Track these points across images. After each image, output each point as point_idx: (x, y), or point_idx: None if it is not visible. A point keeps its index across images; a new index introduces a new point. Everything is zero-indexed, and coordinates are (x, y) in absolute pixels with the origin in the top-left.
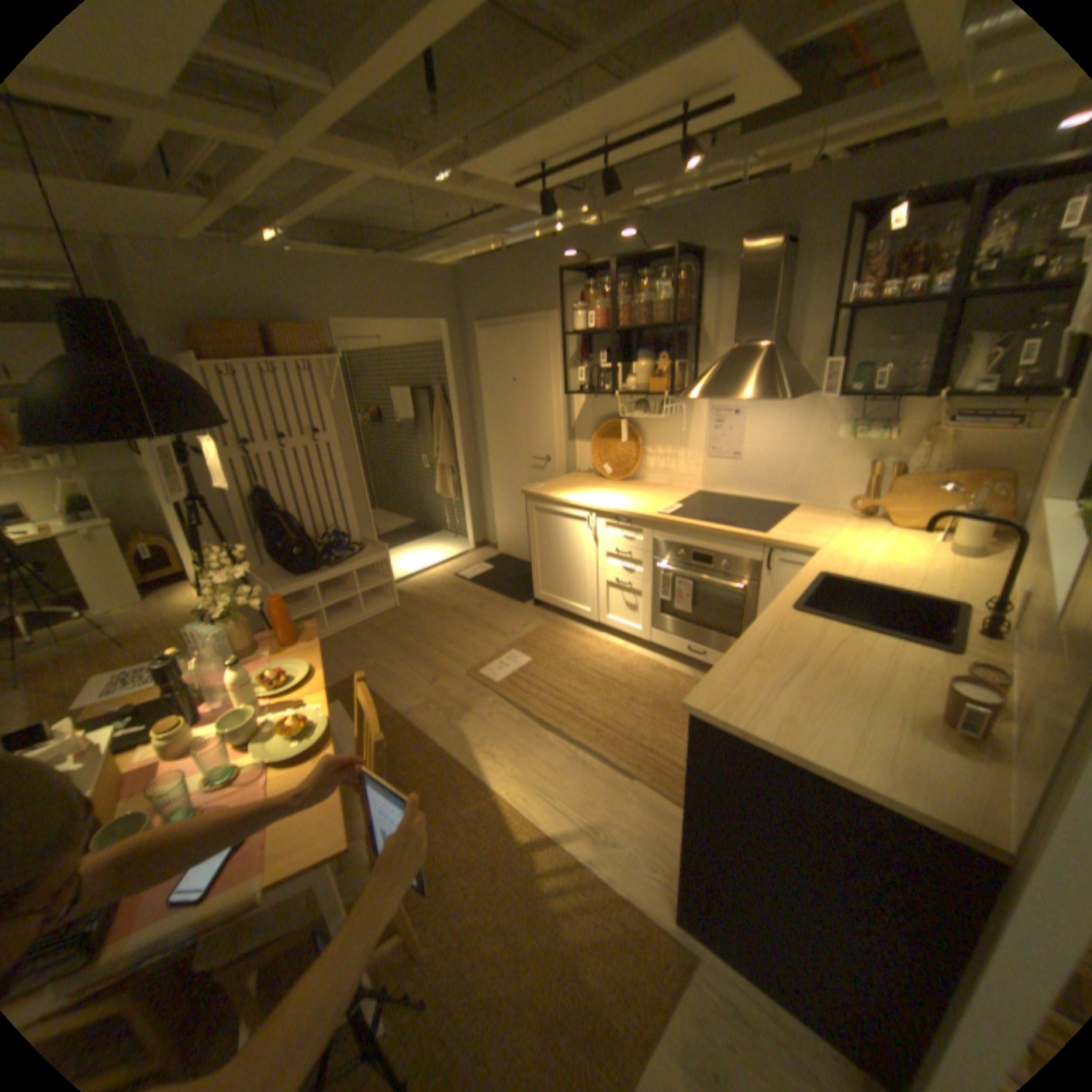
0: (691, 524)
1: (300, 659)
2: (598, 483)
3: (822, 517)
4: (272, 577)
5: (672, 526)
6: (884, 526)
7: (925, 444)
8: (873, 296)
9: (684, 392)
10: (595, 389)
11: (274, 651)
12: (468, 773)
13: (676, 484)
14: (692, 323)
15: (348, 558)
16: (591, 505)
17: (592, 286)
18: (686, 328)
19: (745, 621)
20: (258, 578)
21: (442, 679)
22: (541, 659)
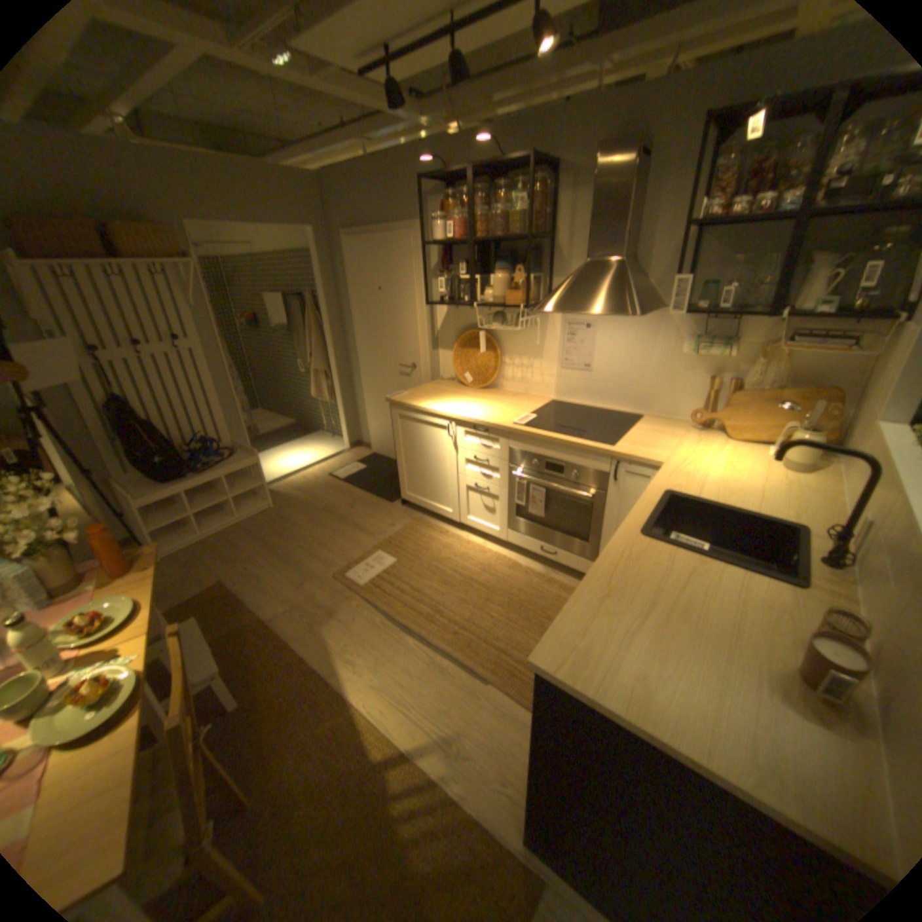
0: (544, 435)
1: (127, 595)
2: (460, 391)
3: (664, 428)
4: (135, 484)
5: (526, 436)
6: (721, 438)
7: (761, 361)
8: (720, 212)
9: (540, 304)
10: (456, 300)
11: (102, 583)
12: (327, 684)
13: (532, 393)
14: (547, 236)
15: (217, 463)
16: (451, 414)
17: (452, 195)
18: (542, 241)
19: (593, 526)
20: (118, 487)
21: (309, 582)
22: (406, 560)
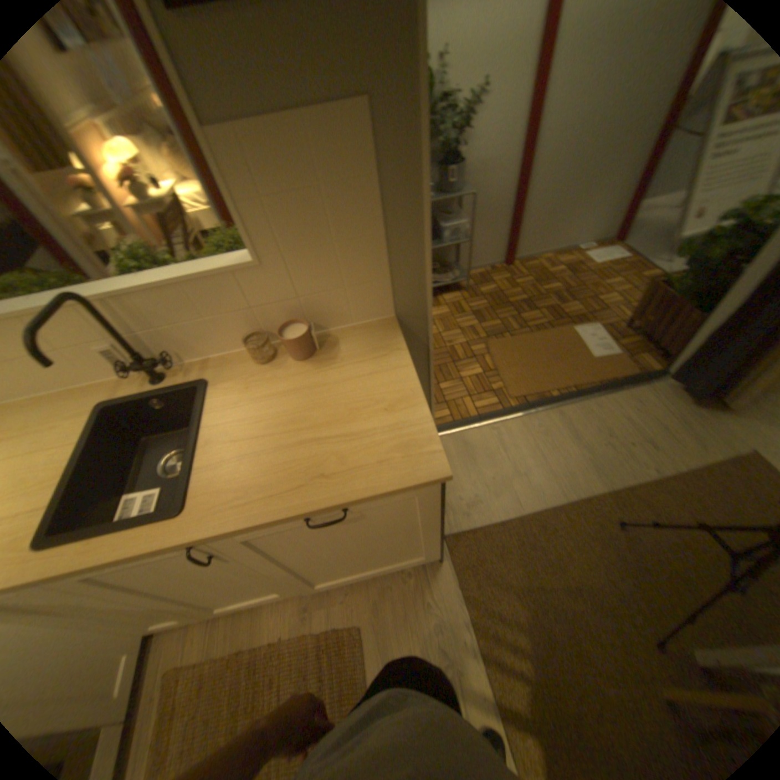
0: None
1: None
2: None
3: None
4: None
5: None
6: None
7: None
8: None
9: None
10: None
11: None
12: None
13: None
14: None
15: None
16: None
17: None
18: None
19: None
20: None
21: None
22: None
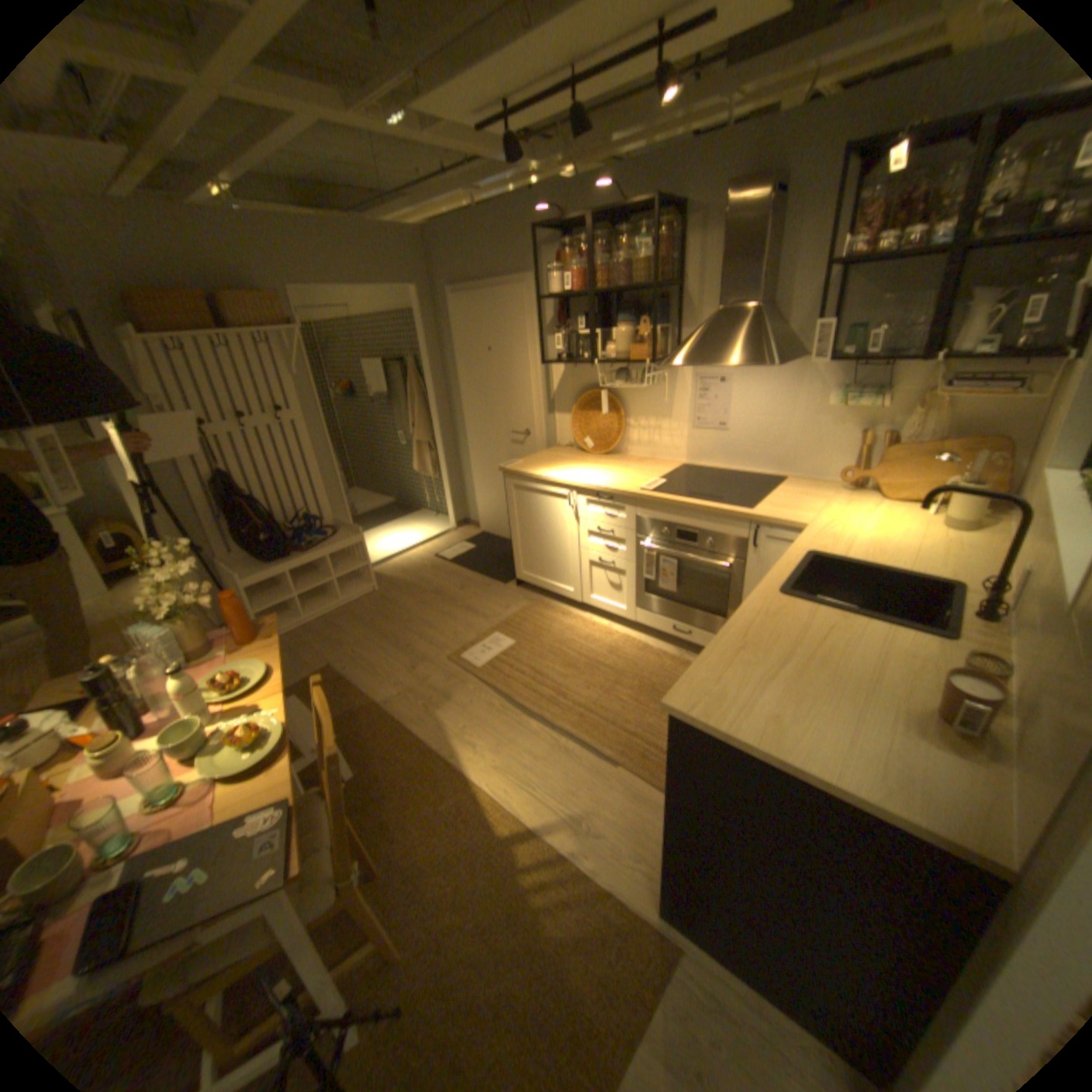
0: (675, 500)
1: (260, 657)
2: (580, 457)
3: (810, 489)
4: (241, 563)
5: (655, 502)
6: (875, 498)
7: (919, 411)
8: (867, 249)
9: (668, 358)
10: (574, 357)
11: (233, 648)
12: (448, 763)
13: (661, 457)
14: (675, 283)
15: (321, 542)
16: (572, 481)
17: (569, 244)
18: (669, 289)
19: (731, 599)
20: (225, 566)
21: (422, 665)
22: (524, 642)
